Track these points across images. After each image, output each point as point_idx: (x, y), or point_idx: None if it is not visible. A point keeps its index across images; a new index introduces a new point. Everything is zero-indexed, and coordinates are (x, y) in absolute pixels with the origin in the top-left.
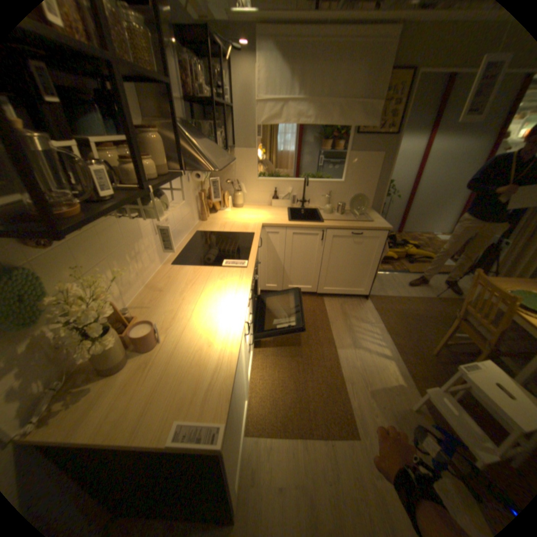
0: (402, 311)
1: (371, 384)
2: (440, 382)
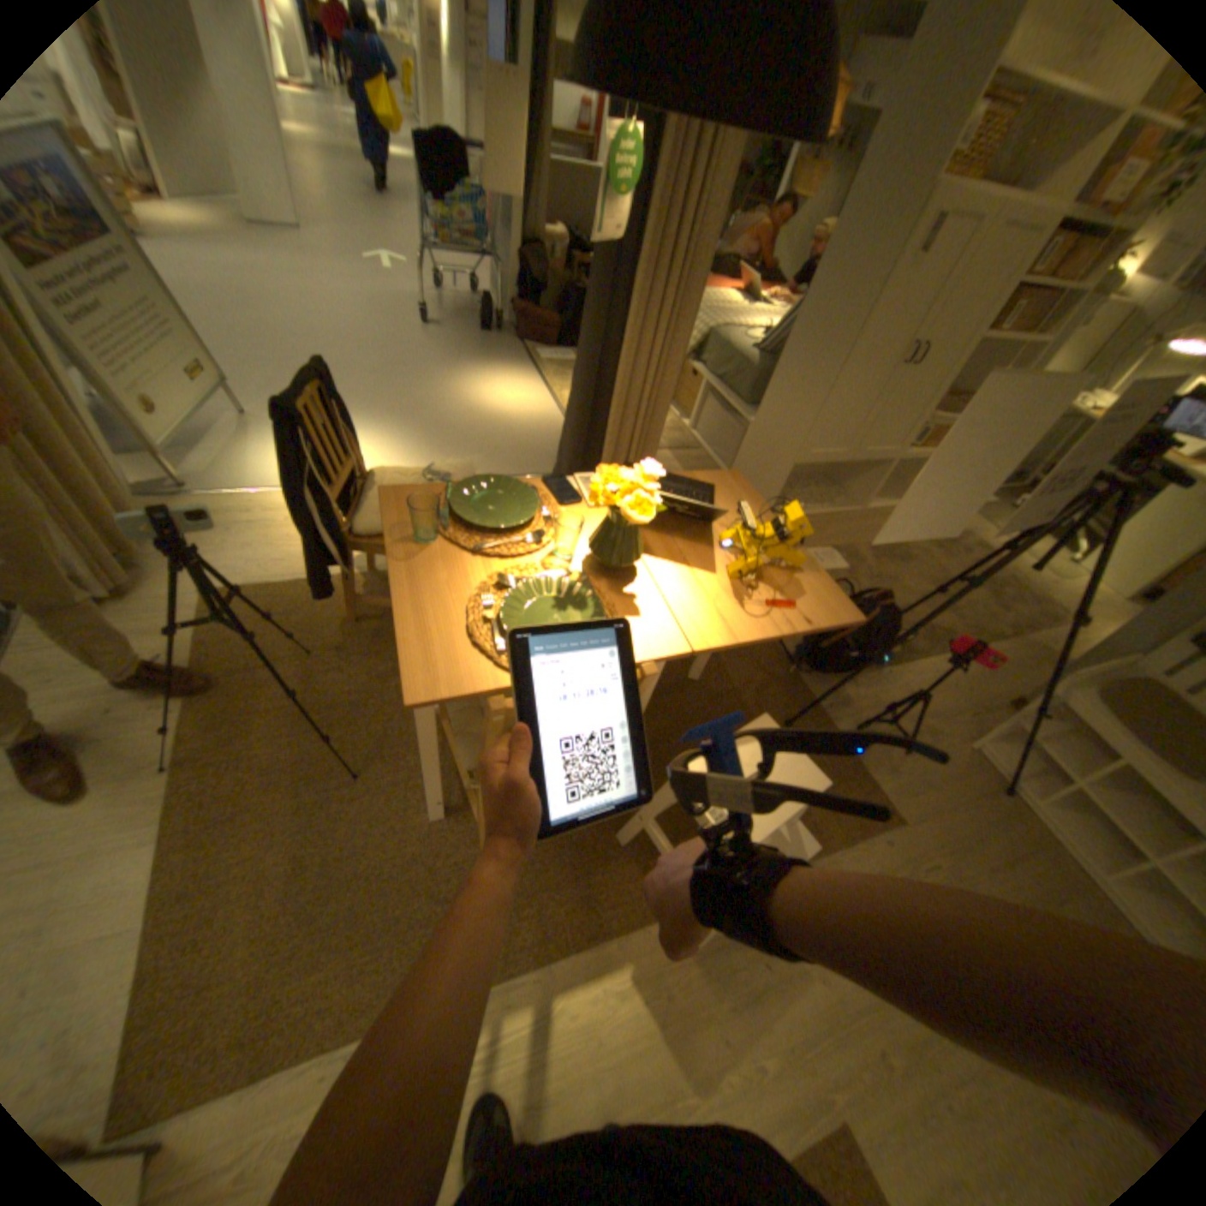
0: (261, 944)
1: (668, 1097)
2: (580, 867)
